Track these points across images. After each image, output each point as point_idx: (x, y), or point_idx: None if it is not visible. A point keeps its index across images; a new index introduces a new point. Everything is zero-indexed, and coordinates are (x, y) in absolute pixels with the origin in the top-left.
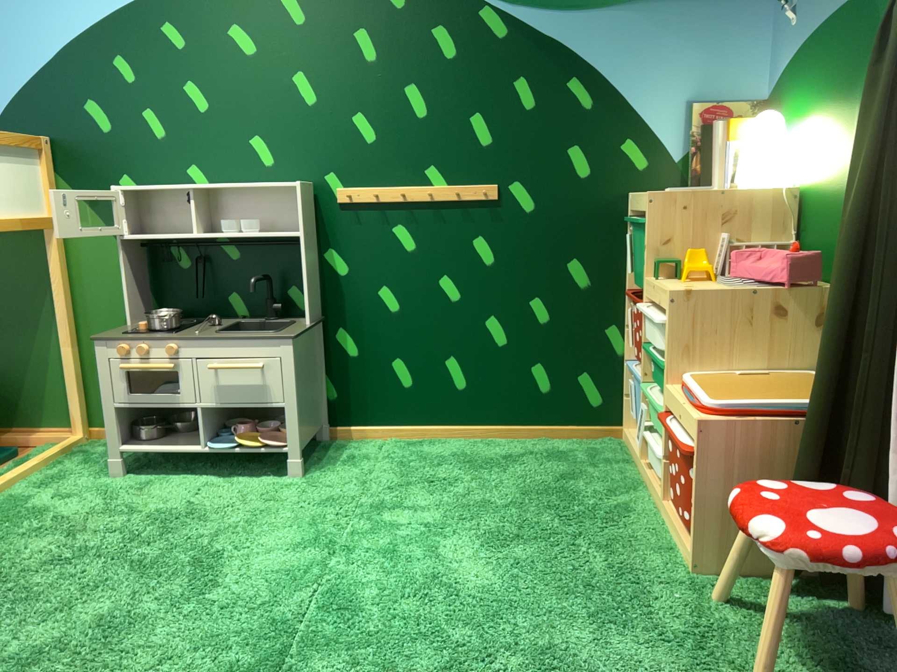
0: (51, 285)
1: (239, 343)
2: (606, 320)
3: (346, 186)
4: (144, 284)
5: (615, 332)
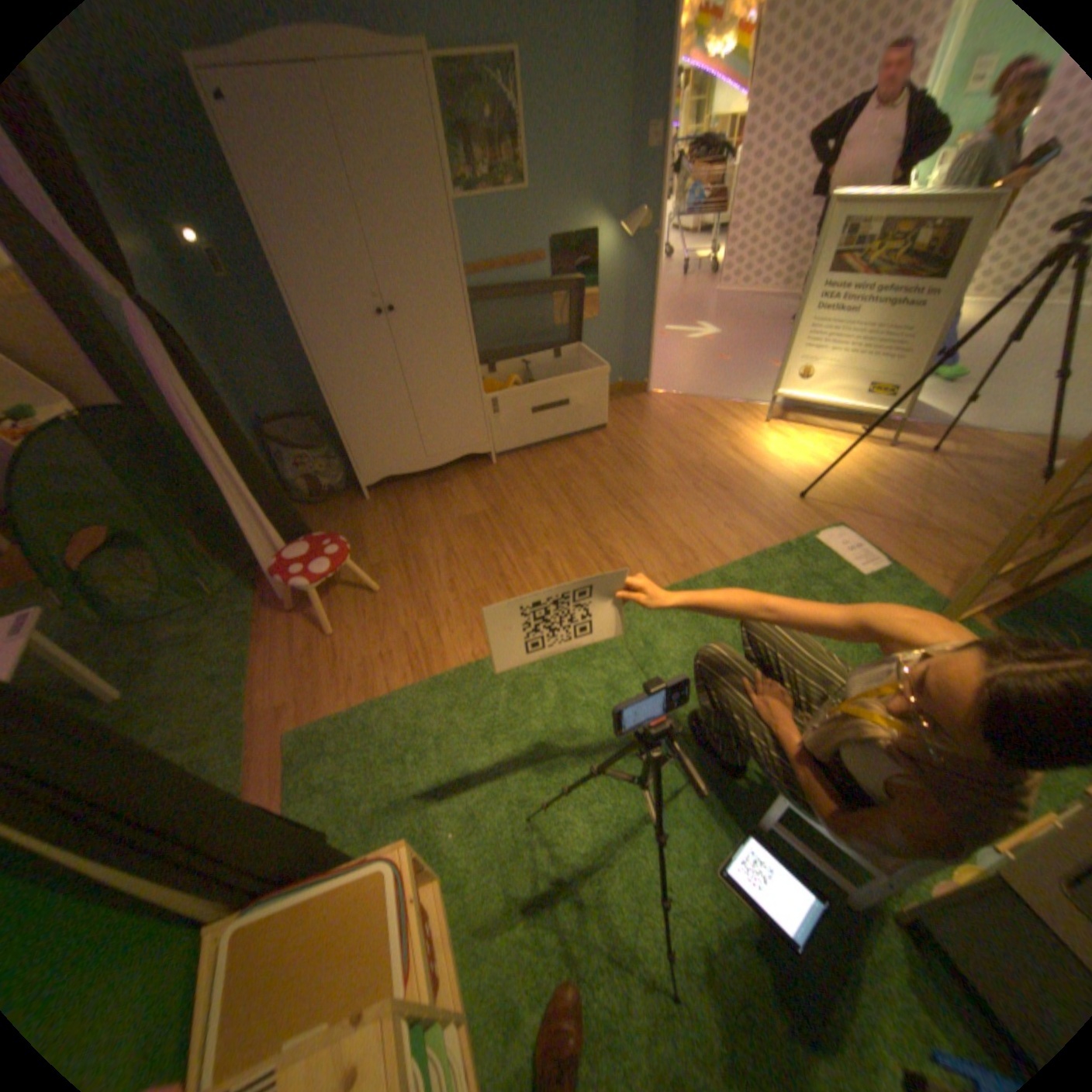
0: None
1: None
2: None
3: None
4: None
5: None
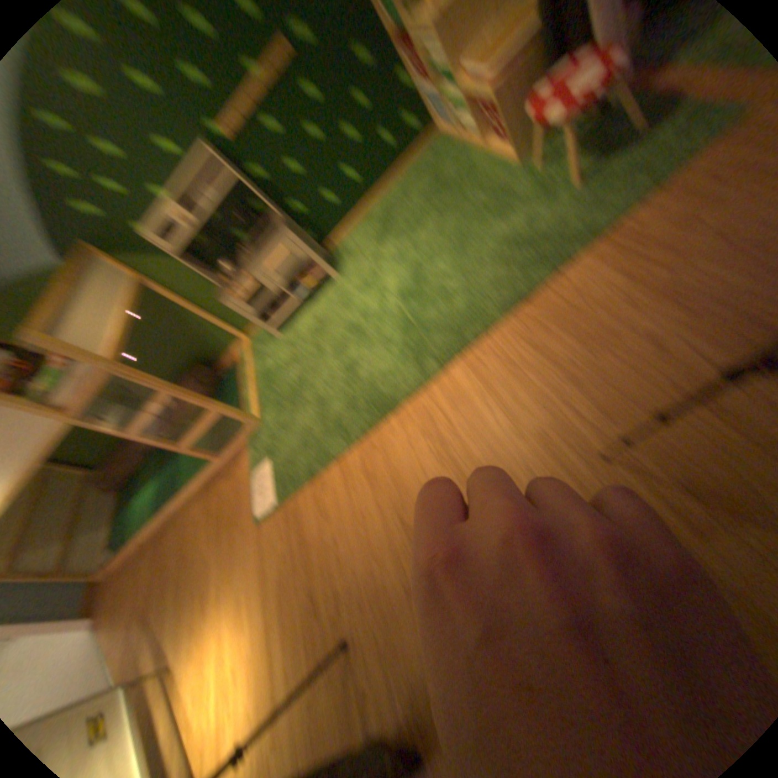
0: (164, 296)
1: (258, 245)
2: (389, 65)
3: (213, 116)
4: (192, 260)
5: (398, 69)
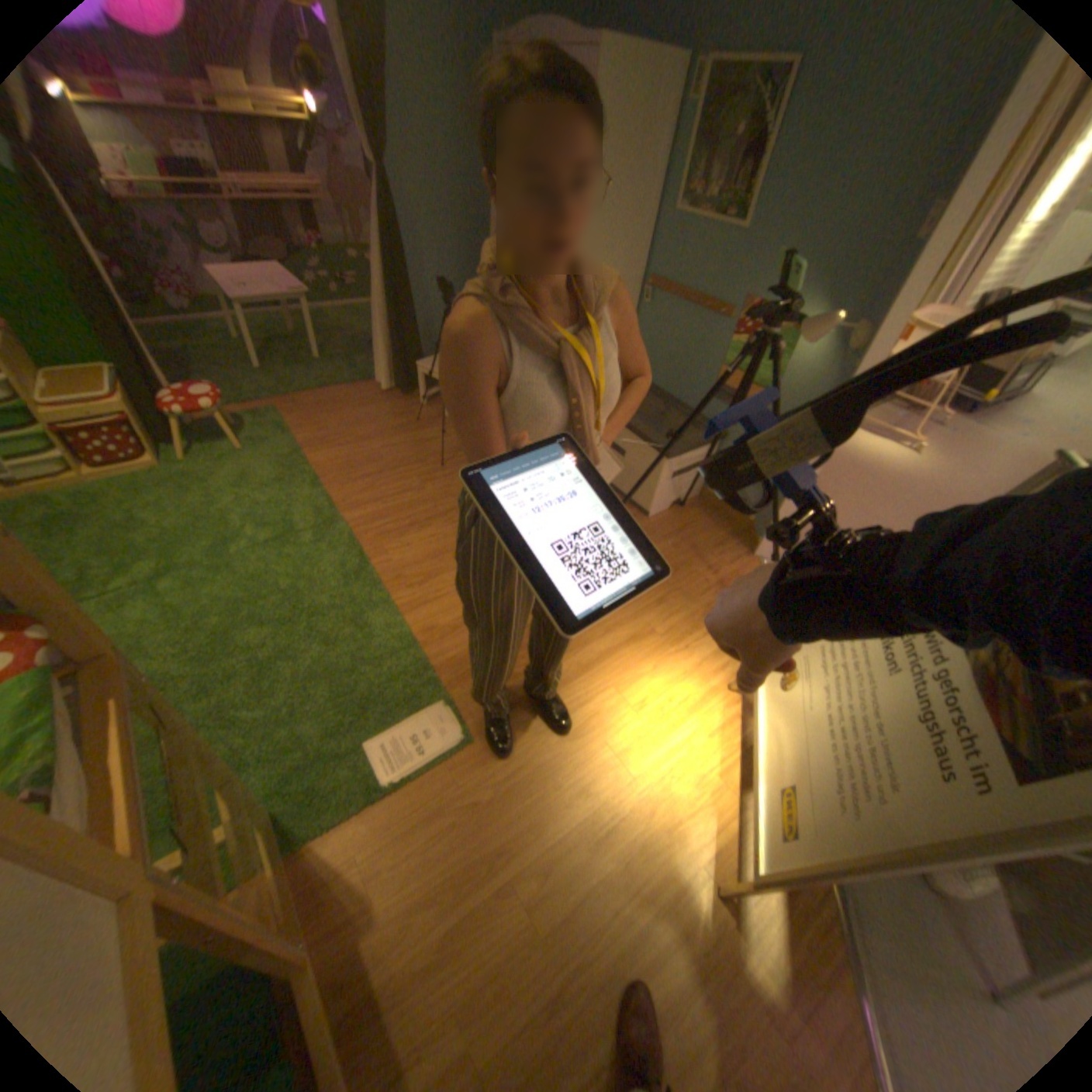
0: None
1: None
2: None
3: None
4: None
5: None
